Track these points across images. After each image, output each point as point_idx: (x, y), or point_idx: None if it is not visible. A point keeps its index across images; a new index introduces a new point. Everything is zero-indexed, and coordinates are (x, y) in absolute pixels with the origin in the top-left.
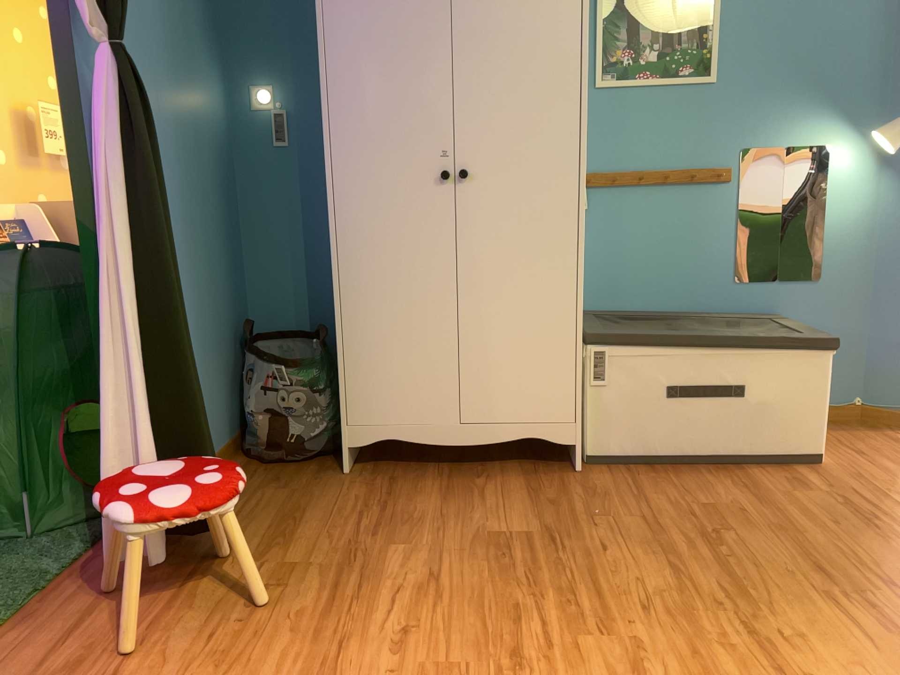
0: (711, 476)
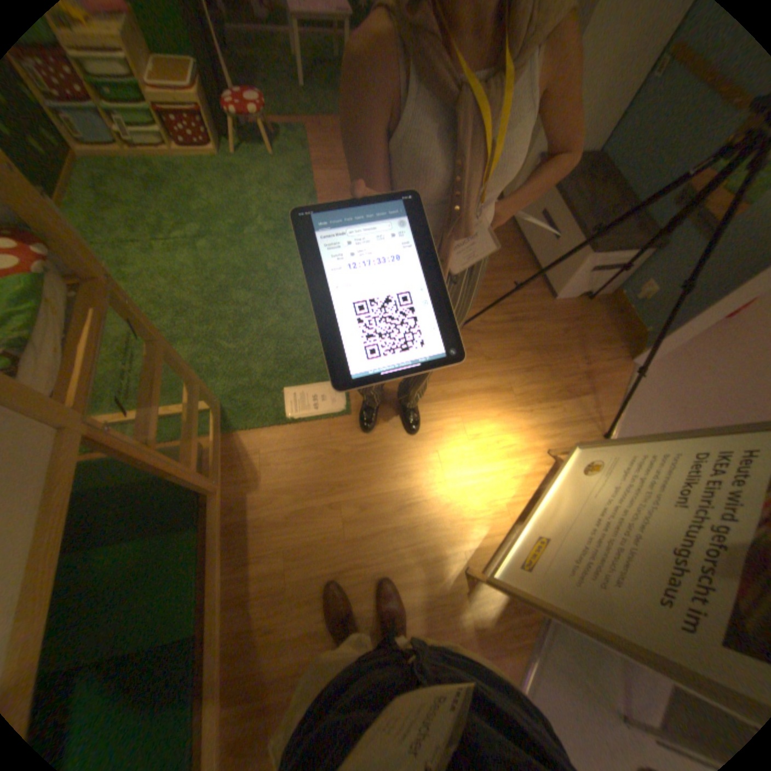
0: (517, 259)
